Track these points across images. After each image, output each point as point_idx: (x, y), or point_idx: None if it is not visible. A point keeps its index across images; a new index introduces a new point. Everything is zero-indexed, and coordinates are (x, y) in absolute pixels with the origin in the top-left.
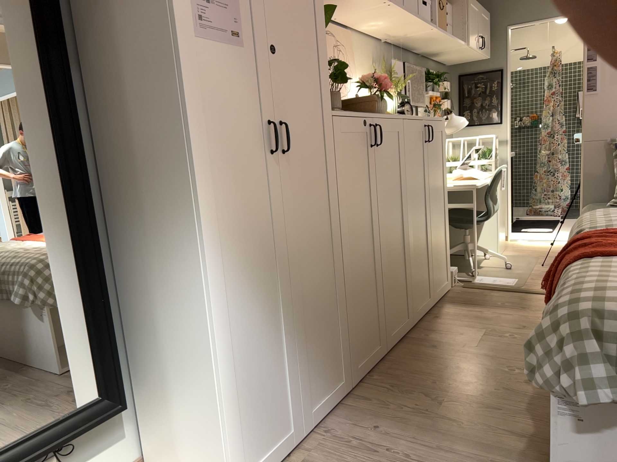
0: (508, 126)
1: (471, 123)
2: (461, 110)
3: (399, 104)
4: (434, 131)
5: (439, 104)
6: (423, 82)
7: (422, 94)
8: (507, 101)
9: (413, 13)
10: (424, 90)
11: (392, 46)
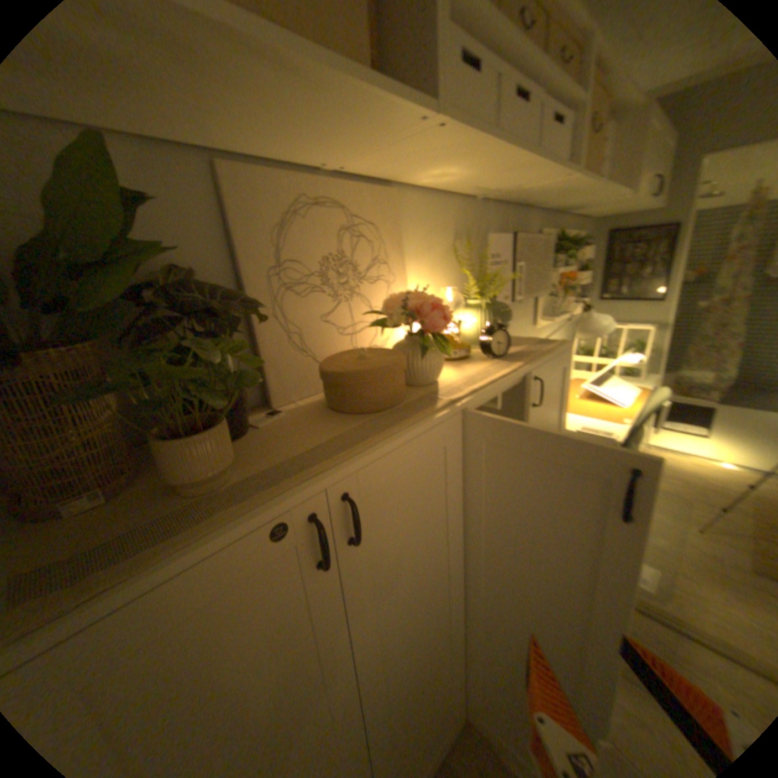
0: (677, 306)
1: (622, 298)
2: (610, 280)
3: (488, 330)
4: (552, 376)
5: (578, 279)
6: (555, 255)
7: (551, 276)
8: (684, 270)
9: (531, 143)
10: (555, 267)
11: (505, 204)
